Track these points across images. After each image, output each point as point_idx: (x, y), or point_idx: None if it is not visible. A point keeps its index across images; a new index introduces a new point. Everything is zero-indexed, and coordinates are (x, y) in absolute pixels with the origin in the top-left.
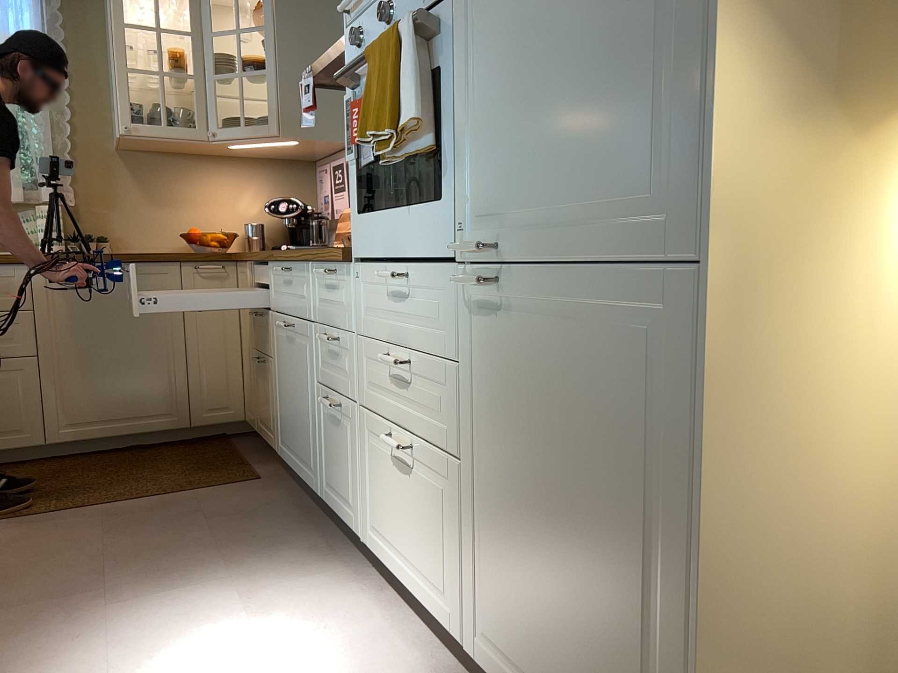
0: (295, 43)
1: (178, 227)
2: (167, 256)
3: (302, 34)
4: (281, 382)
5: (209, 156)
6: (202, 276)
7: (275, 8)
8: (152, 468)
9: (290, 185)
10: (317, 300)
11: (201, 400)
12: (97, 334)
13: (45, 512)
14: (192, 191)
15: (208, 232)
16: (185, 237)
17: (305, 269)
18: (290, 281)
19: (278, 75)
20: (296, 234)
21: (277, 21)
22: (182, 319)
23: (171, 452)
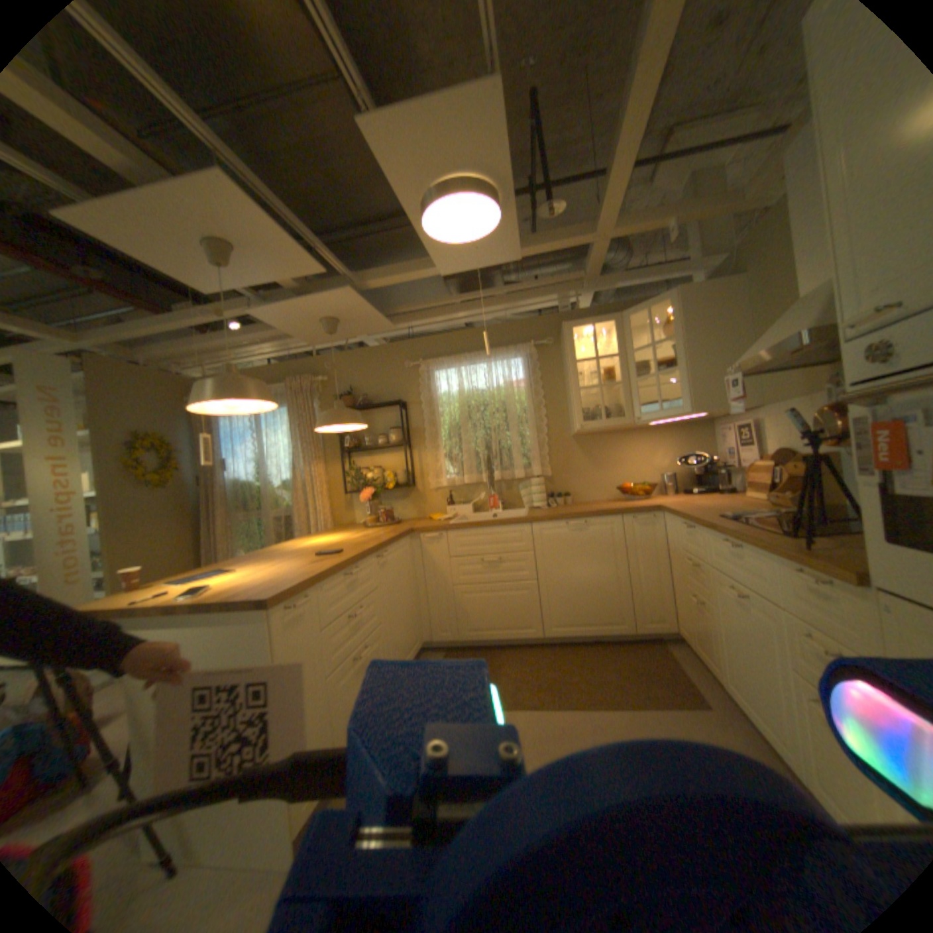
0: (701, 342)
1: (612, 482)
2: (612, 511)
3: (706, 333)
4: (729, 634)
5: (630, 431)
6: (638, 523)
7: (682, 321)
8: (614, 671)
9: (693, 441)
10: (788, 592)
11: (642, 615)
12: (570, 566)
13: (551, 706)
14: (620, 456)
15: (633, 483)
16: (617, 487)
17: (765, 556)
18: (739, 555)
19: (687, 368)
20: (703, 479)
21: (683, 329)
22: (625, 555)
23: (624, 653)
